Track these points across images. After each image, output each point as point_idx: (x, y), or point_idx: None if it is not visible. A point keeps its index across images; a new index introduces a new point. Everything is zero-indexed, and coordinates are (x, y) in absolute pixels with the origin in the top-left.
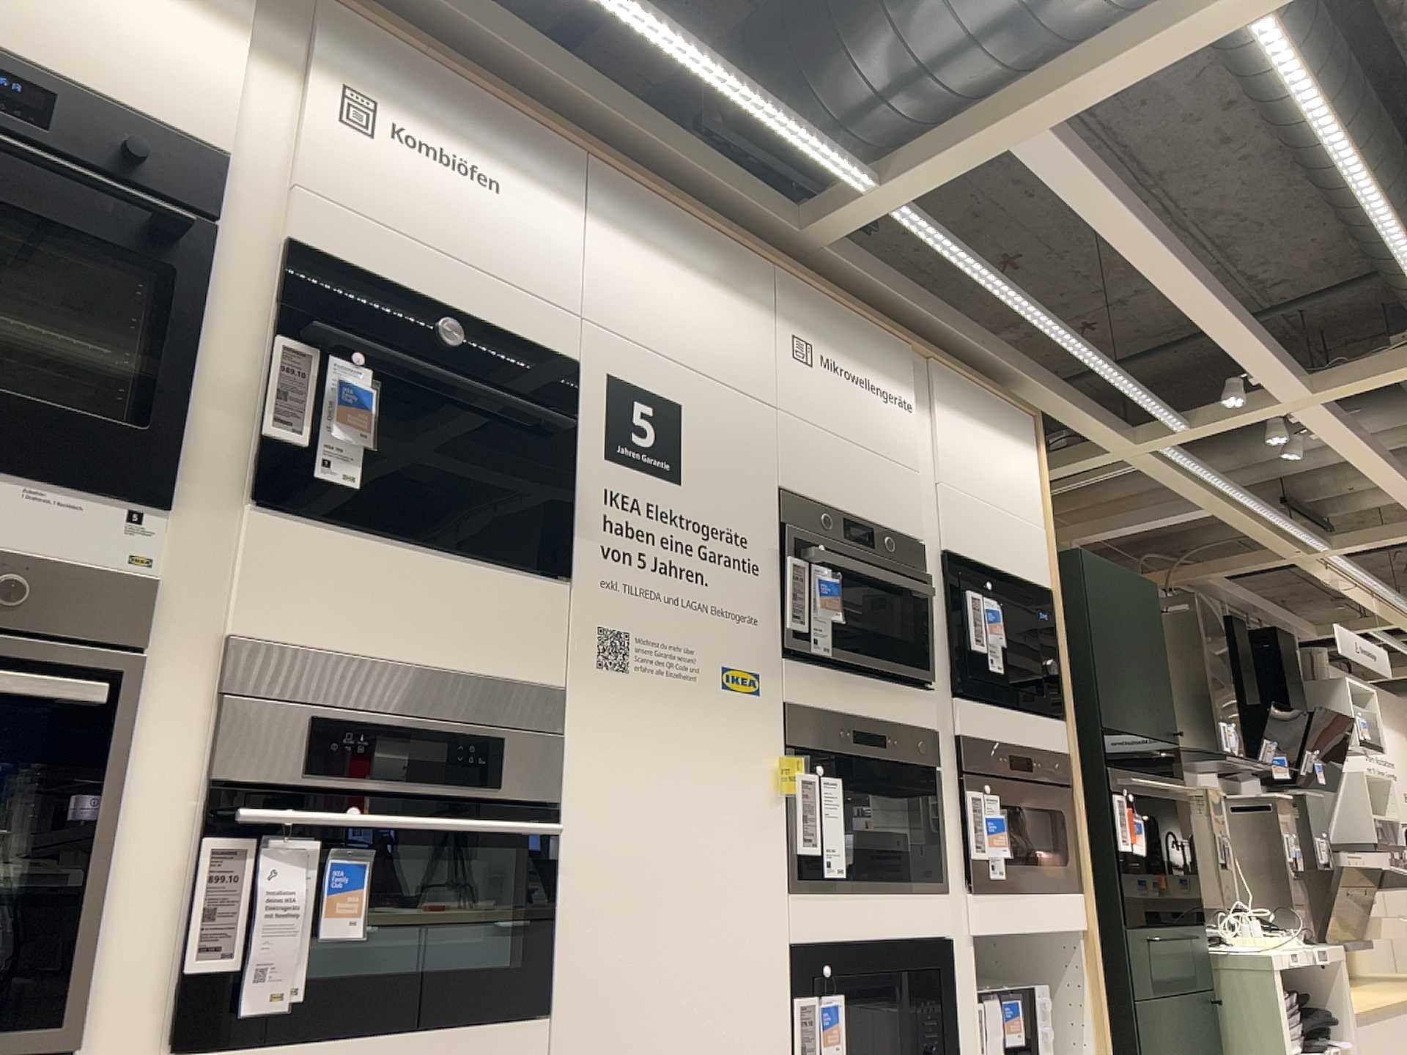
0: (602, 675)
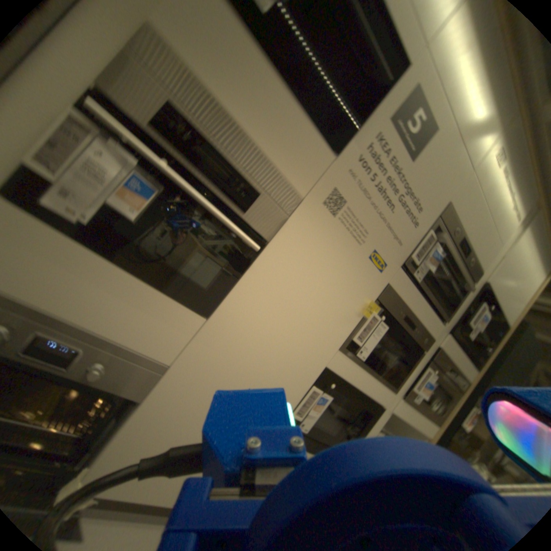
0: (320, 211)
